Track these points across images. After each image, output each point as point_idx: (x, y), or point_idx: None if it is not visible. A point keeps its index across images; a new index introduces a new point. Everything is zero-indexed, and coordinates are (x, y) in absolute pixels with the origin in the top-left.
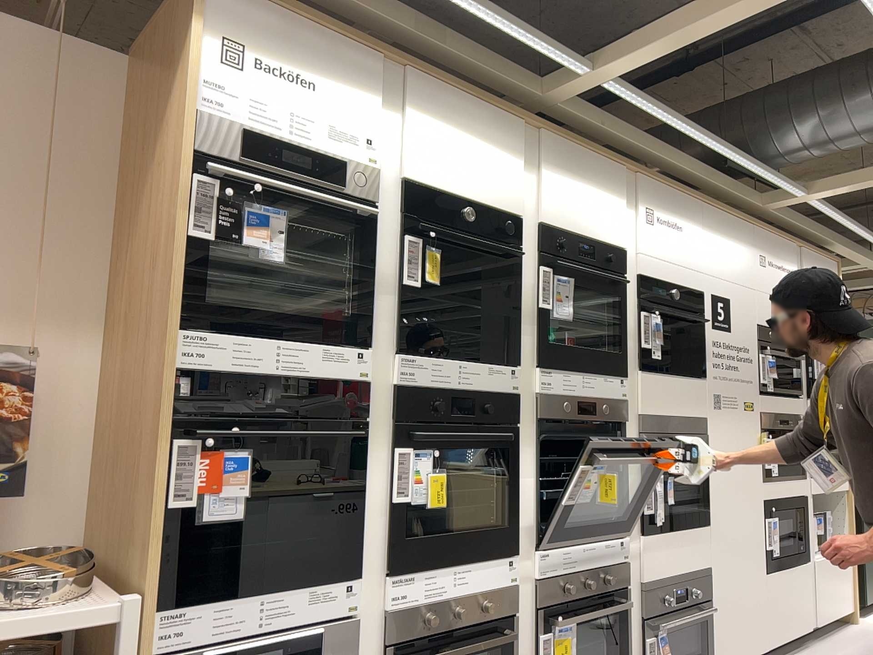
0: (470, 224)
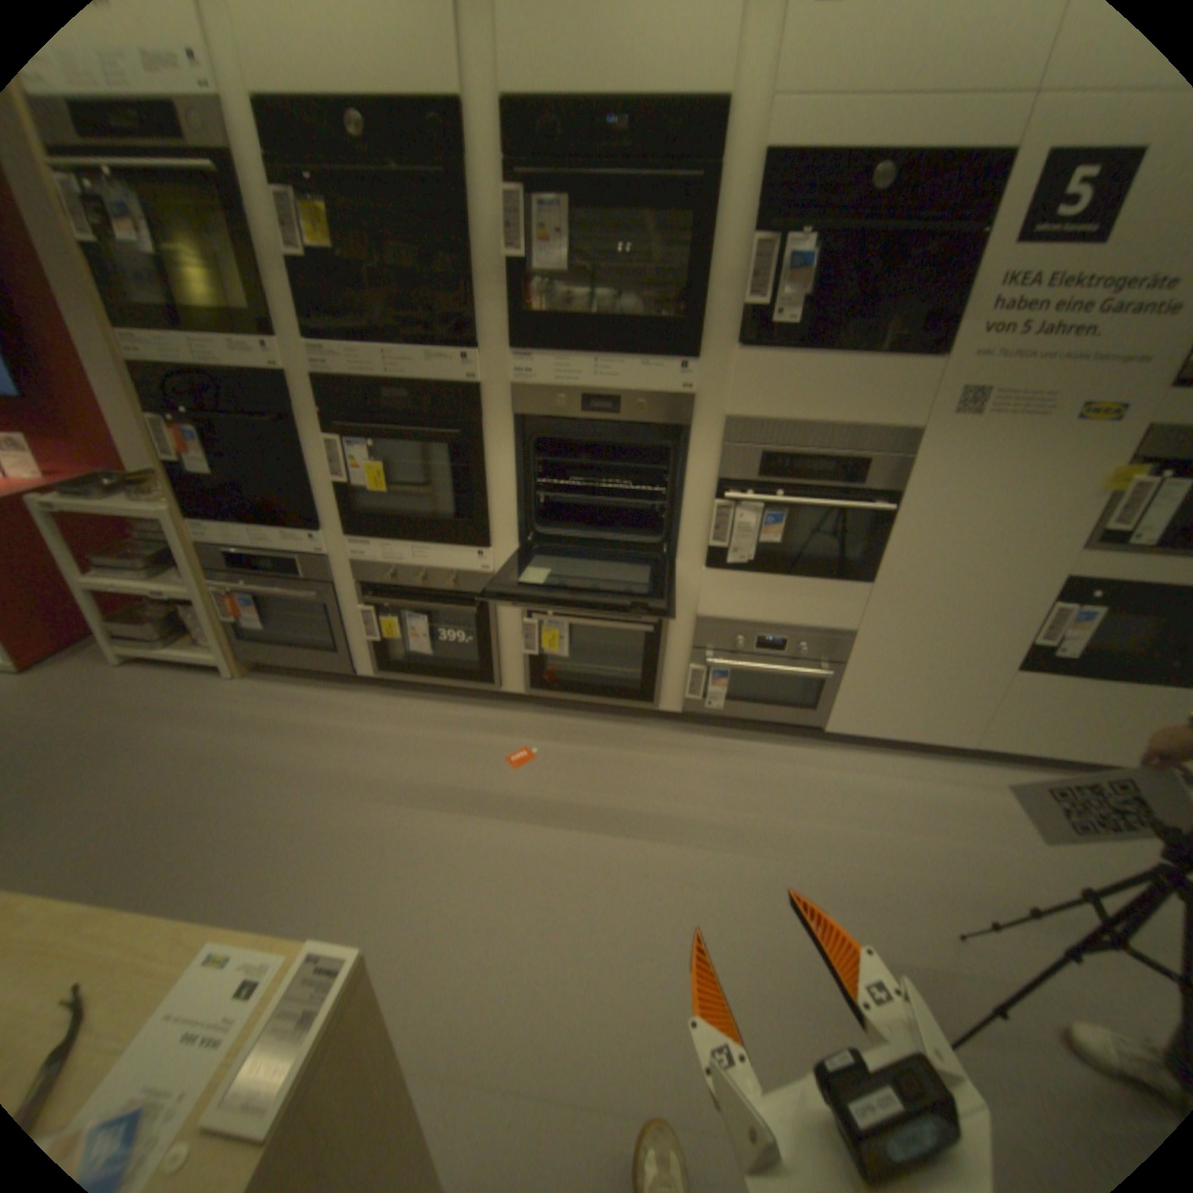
0: (359, 139)
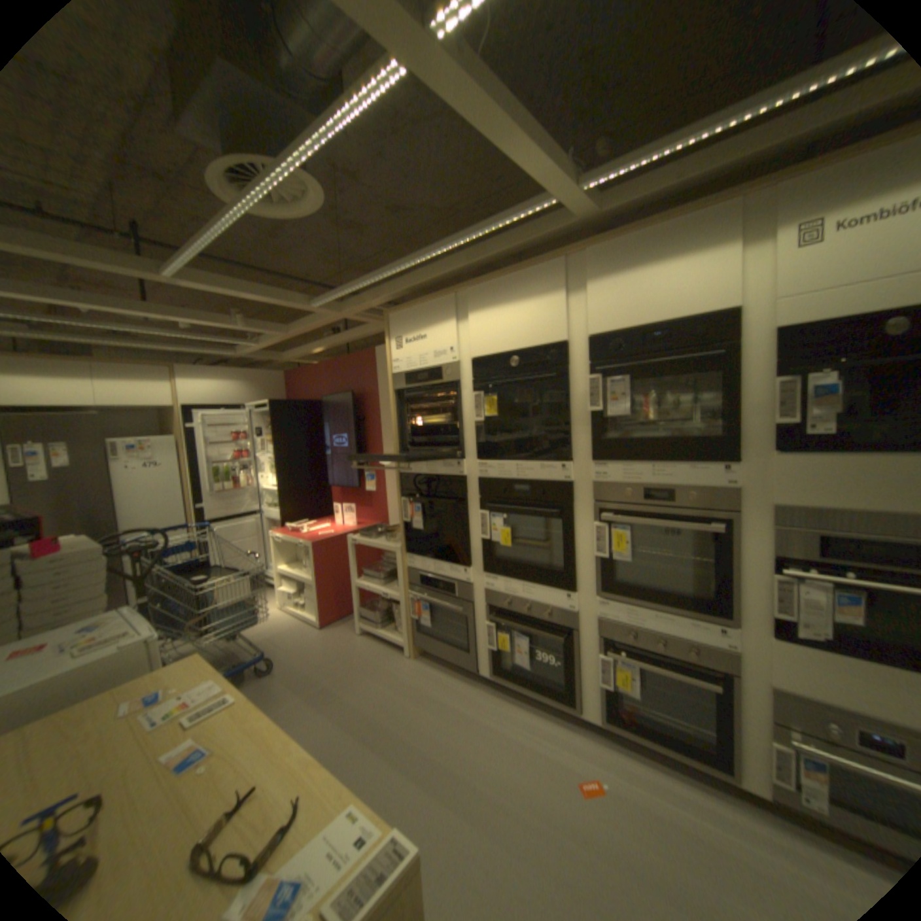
0: (515, 366)
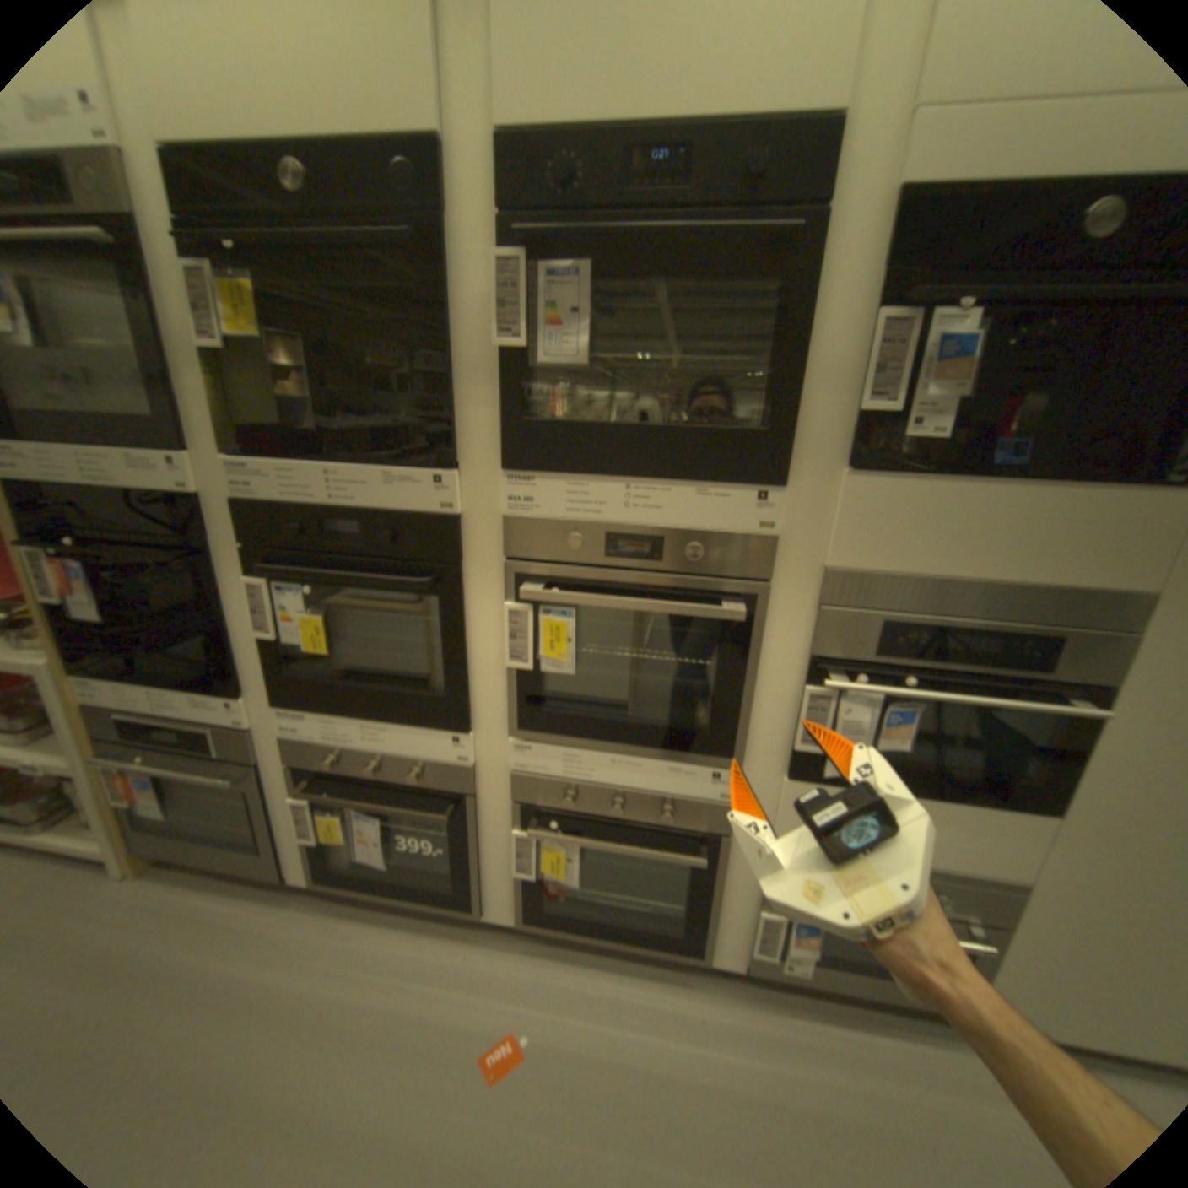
0: (297, 189)
